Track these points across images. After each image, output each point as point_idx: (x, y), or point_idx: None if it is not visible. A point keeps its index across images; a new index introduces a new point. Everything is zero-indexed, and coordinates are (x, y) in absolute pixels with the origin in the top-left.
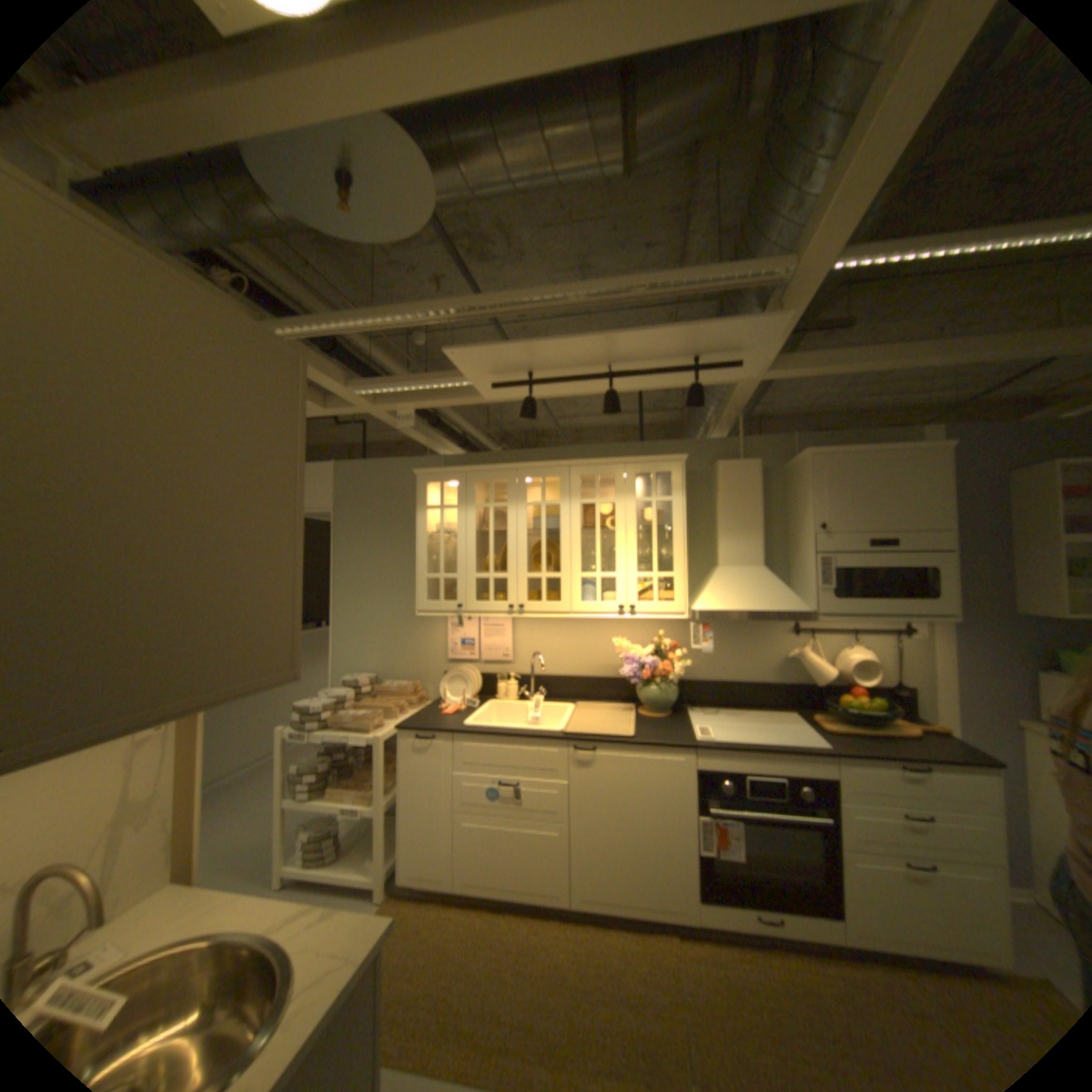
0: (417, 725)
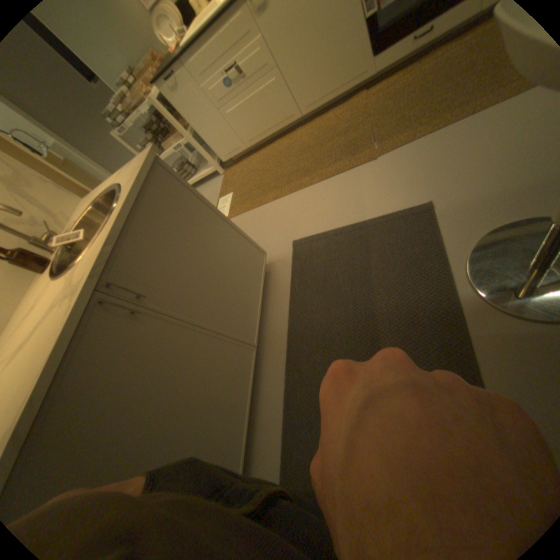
0: (159, 71)
